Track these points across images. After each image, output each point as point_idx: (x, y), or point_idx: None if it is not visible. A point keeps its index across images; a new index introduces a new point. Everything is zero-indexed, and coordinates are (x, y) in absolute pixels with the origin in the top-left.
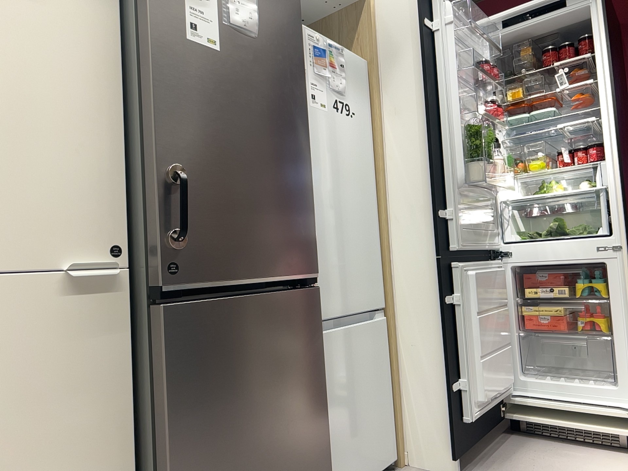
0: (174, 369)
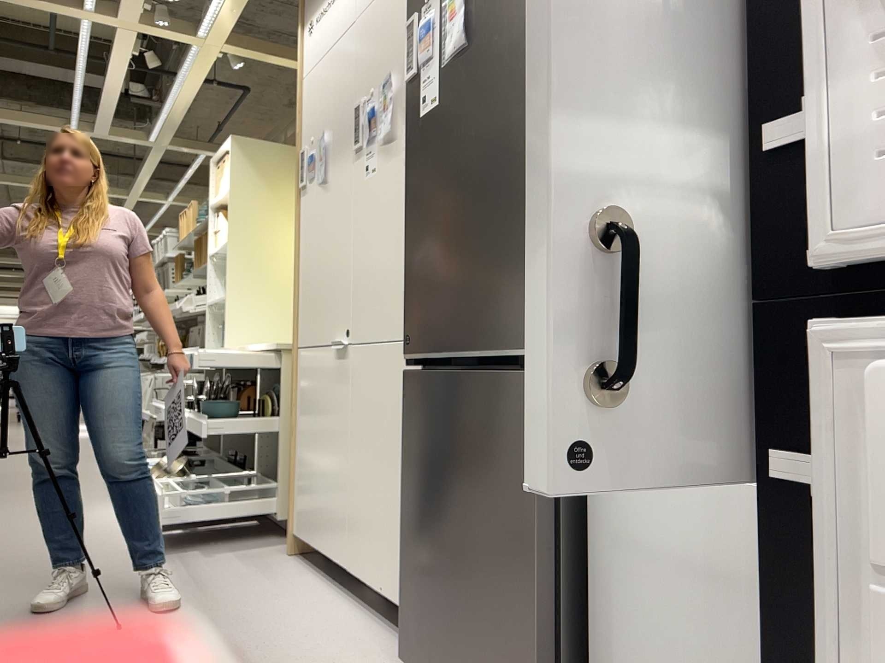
0: (407, 429)
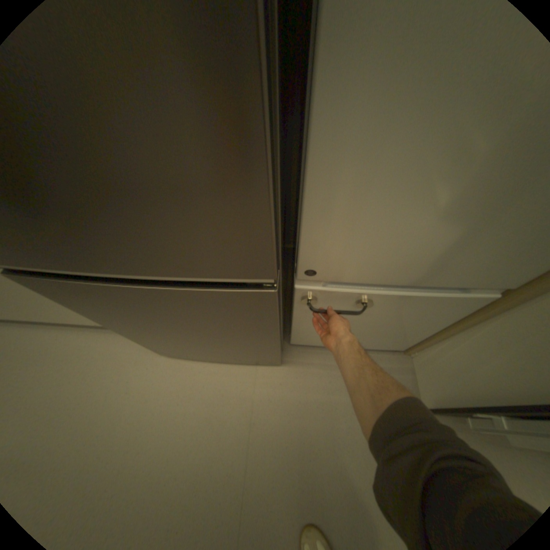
0: (66, 303)
